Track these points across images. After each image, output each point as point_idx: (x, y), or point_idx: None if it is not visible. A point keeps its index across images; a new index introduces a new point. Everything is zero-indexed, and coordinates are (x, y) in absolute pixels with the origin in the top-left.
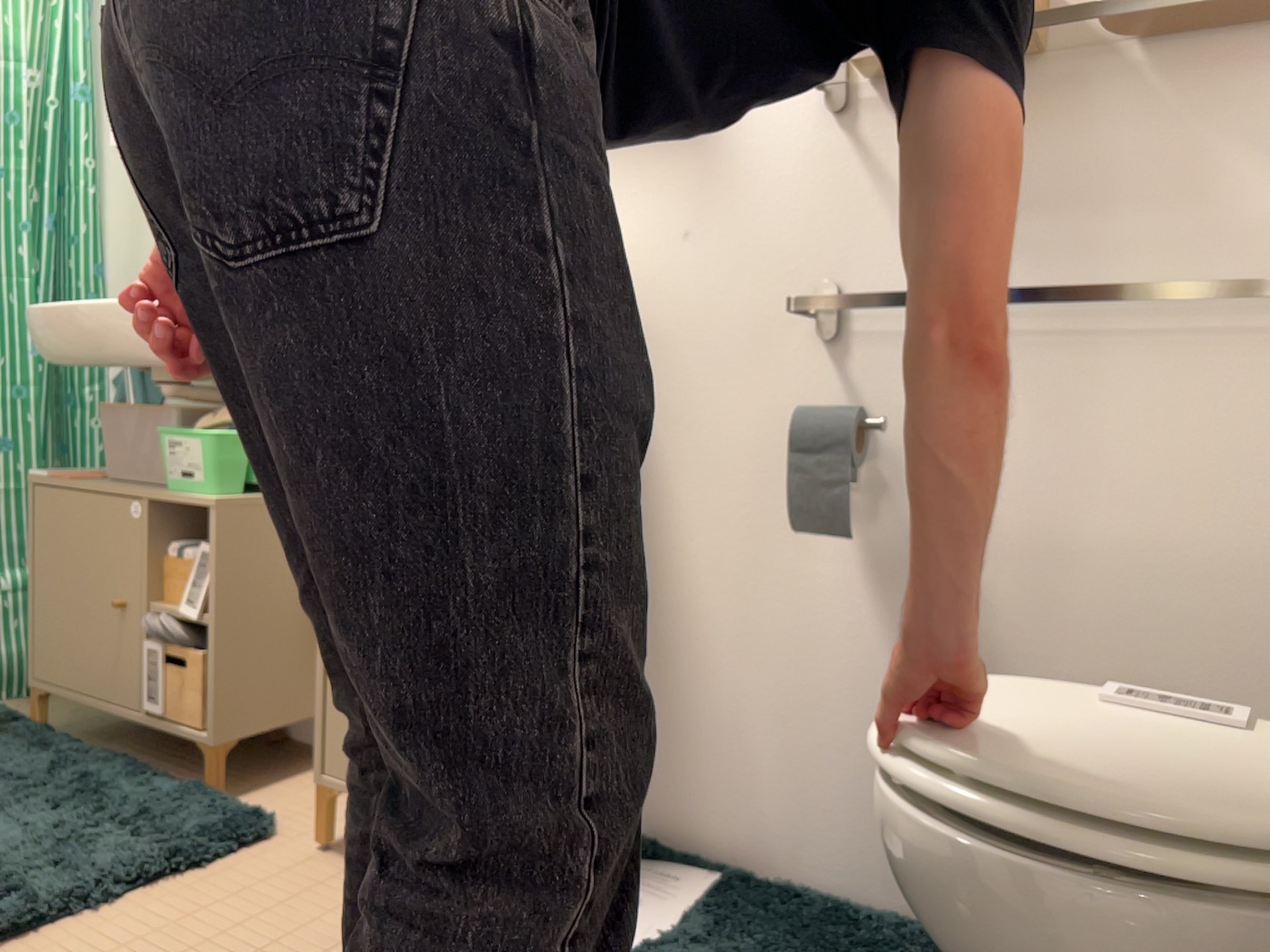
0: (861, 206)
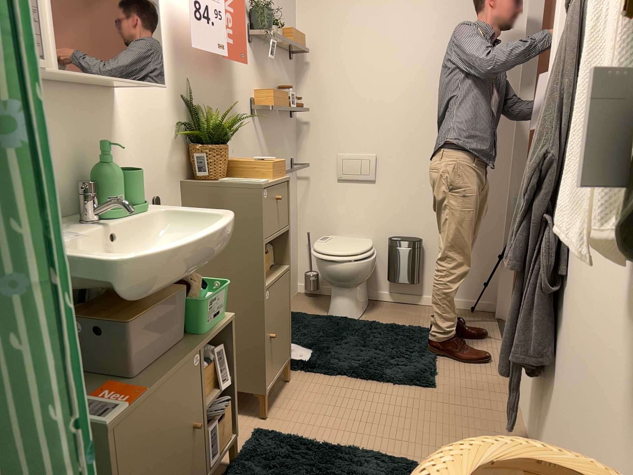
0: (258, 148)
